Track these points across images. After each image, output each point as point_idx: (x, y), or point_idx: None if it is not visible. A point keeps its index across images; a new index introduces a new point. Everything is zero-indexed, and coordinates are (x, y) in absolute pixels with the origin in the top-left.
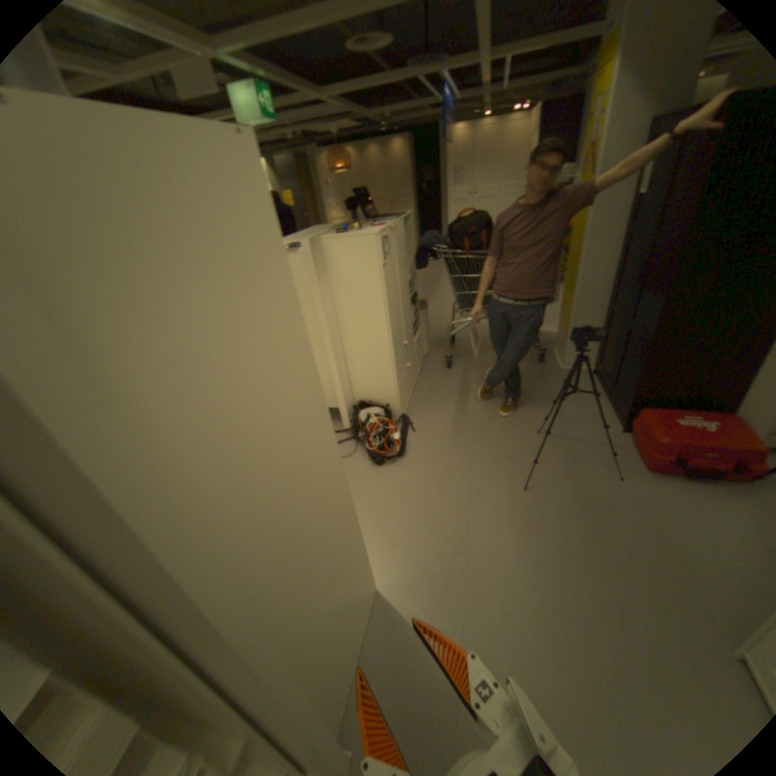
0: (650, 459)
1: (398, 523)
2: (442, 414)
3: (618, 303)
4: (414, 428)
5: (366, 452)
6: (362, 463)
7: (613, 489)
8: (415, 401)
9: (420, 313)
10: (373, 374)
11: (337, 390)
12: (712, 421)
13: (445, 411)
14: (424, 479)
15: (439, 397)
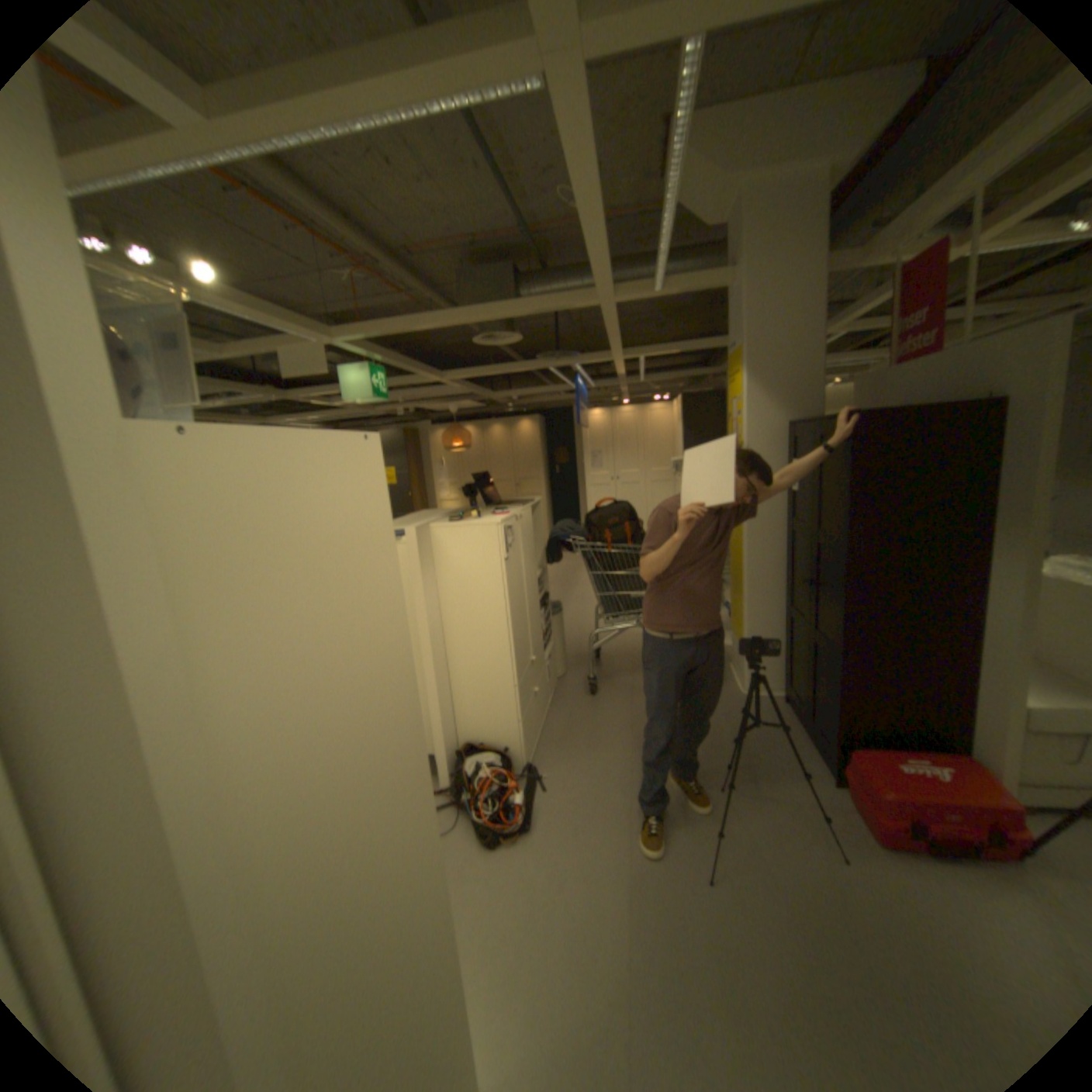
0: (877, 827)
1: (517, 955)
2: (584, 765)
3: (796, 610)
4: (544, 786)
5: (470, 828)
6: (463, 847)
7: (836, 880)
8: (545, 745)
9: (551, 619)
10: (485, 702)
11: (433, 726)
12: (943, 766)
13: (589, 759)
14: (559, 872)
15: (579, 738)
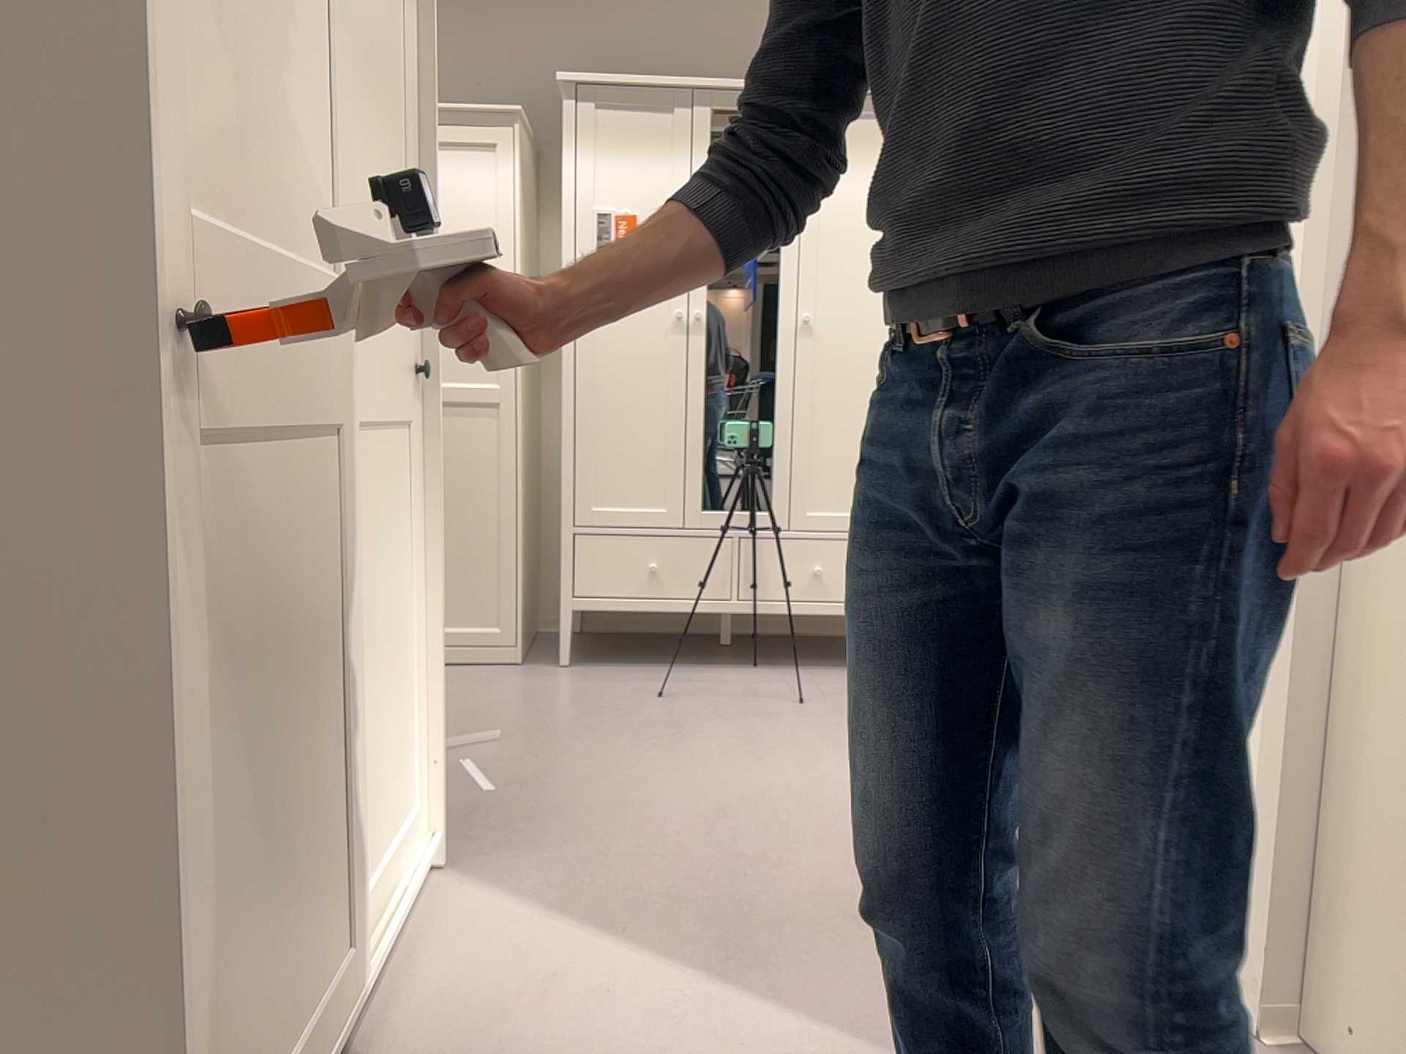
0: None
1: None
2: None
3: None
4: None
5: None
6: None
7: None
8: None
9: None
10: None
11: None
12: None
13: None
14: None
15: None
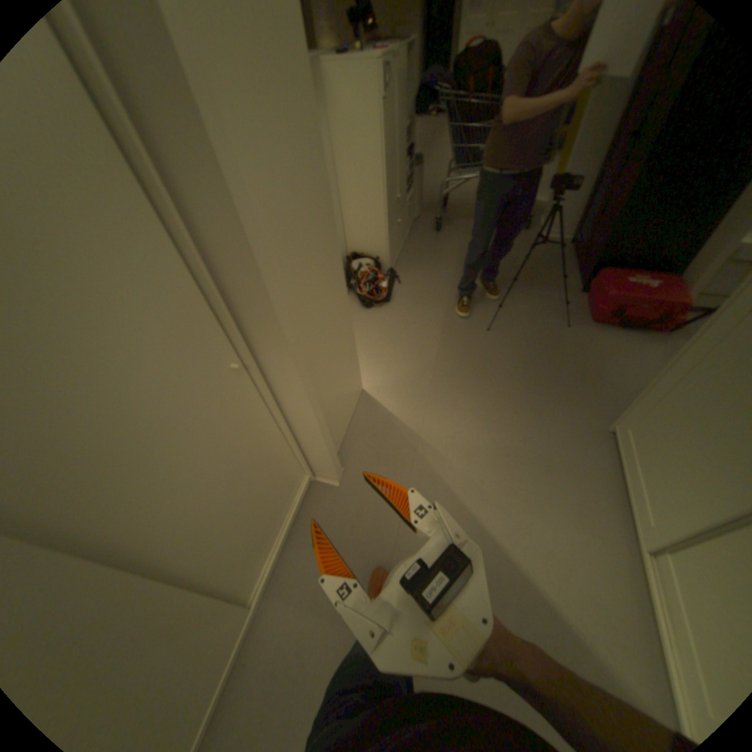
0: (597, 310)
1: (382, 350)
2: (427, 272)
3: (611, 165)
4: (401, 282)
5: (357, 299)
6: (354, 307)
7: (560, 333)
8: (403, 260)
9: (415, 170)
10: (366, 225)
11: None
12: (658, 280)
13: (430, 269)
14: (406, 321)
15: (426, 257)
